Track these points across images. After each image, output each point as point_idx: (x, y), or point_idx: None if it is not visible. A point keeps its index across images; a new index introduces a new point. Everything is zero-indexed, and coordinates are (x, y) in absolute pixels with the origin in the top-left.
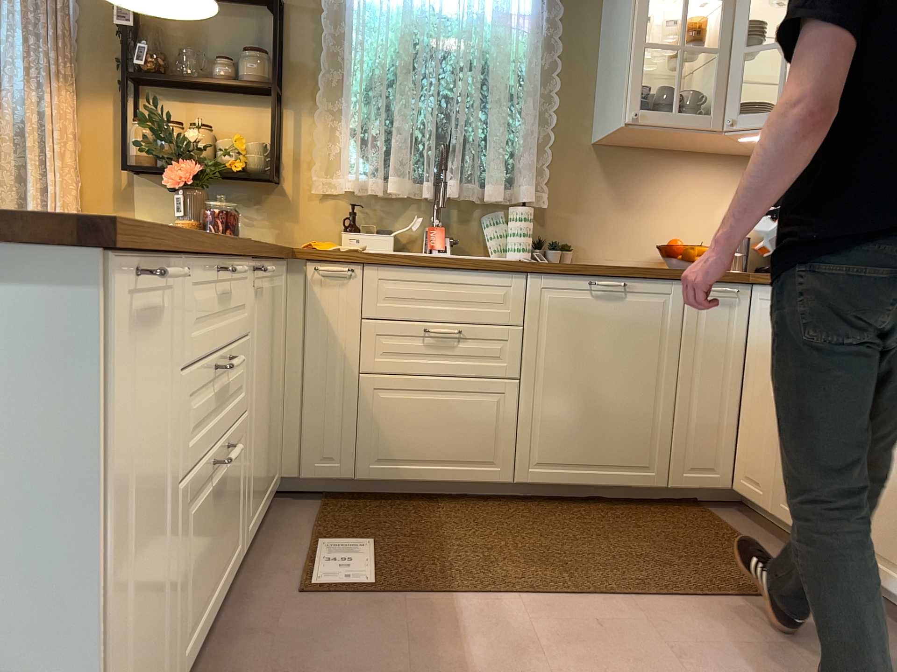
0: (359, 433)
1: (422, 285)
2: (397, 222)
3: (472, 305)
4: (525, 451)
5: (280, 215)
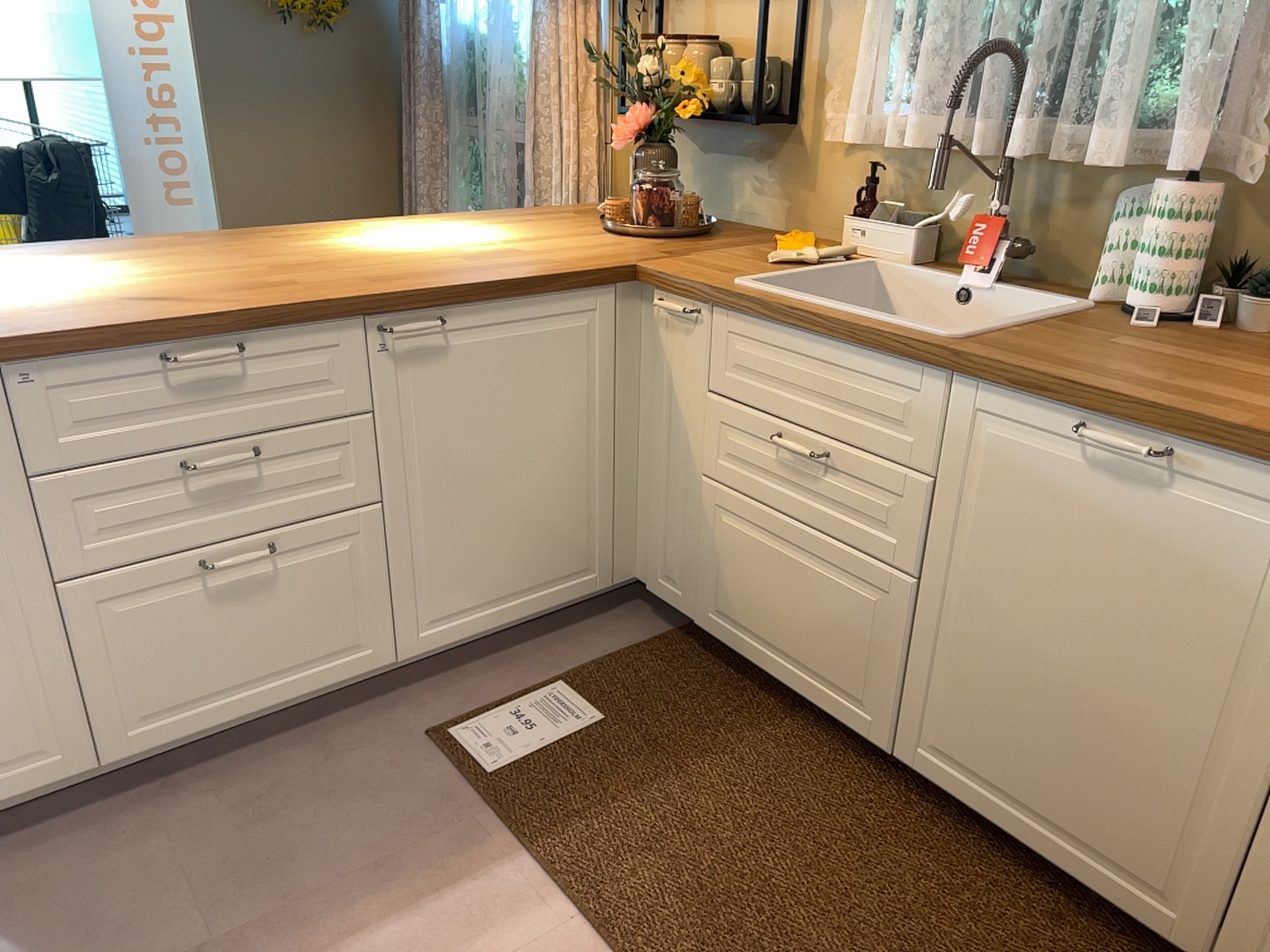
0: (700, 560)
1: (783, 356)
2: (950, 201)
3: (853, 411)
4: (912, 711)
5: (789, 179)
